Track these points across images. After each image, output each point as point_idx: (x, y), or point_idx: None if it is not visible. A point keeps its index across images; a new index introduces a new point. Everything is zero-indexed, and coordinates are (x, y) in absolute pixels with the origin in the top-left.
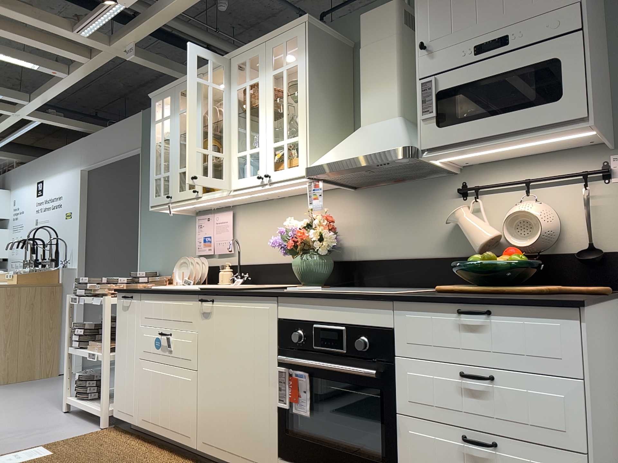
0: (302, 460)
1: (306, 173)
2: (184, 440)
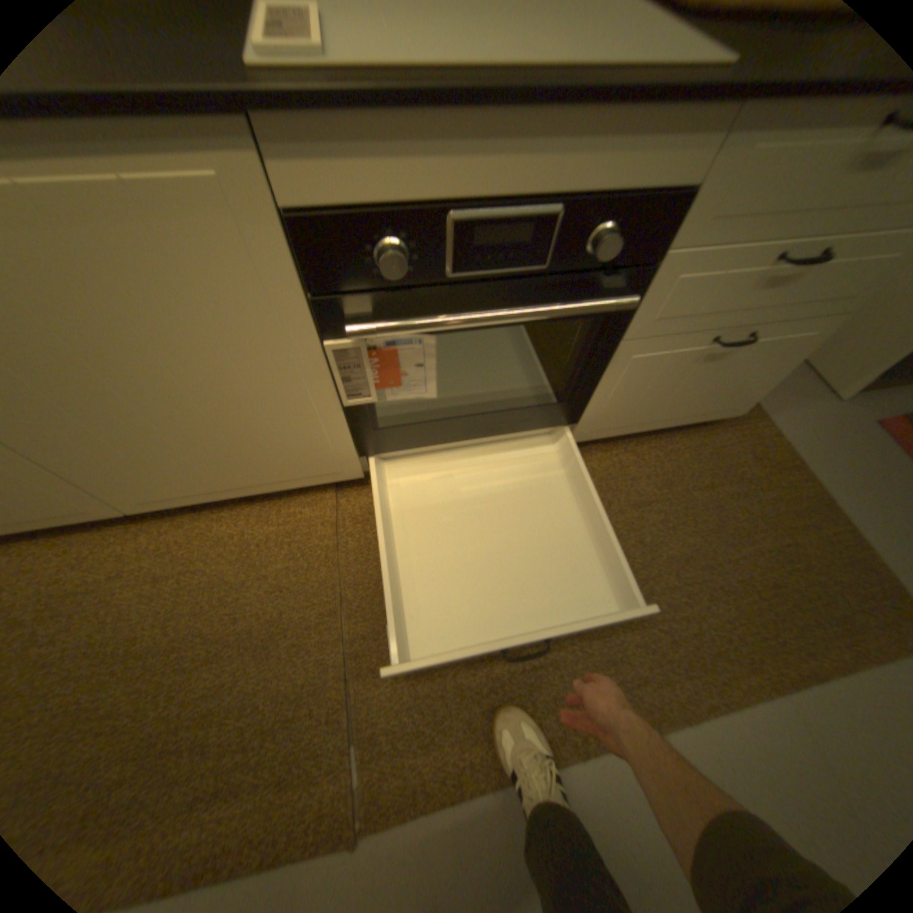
0: (415, 443)
1: None
2: (74, 518)
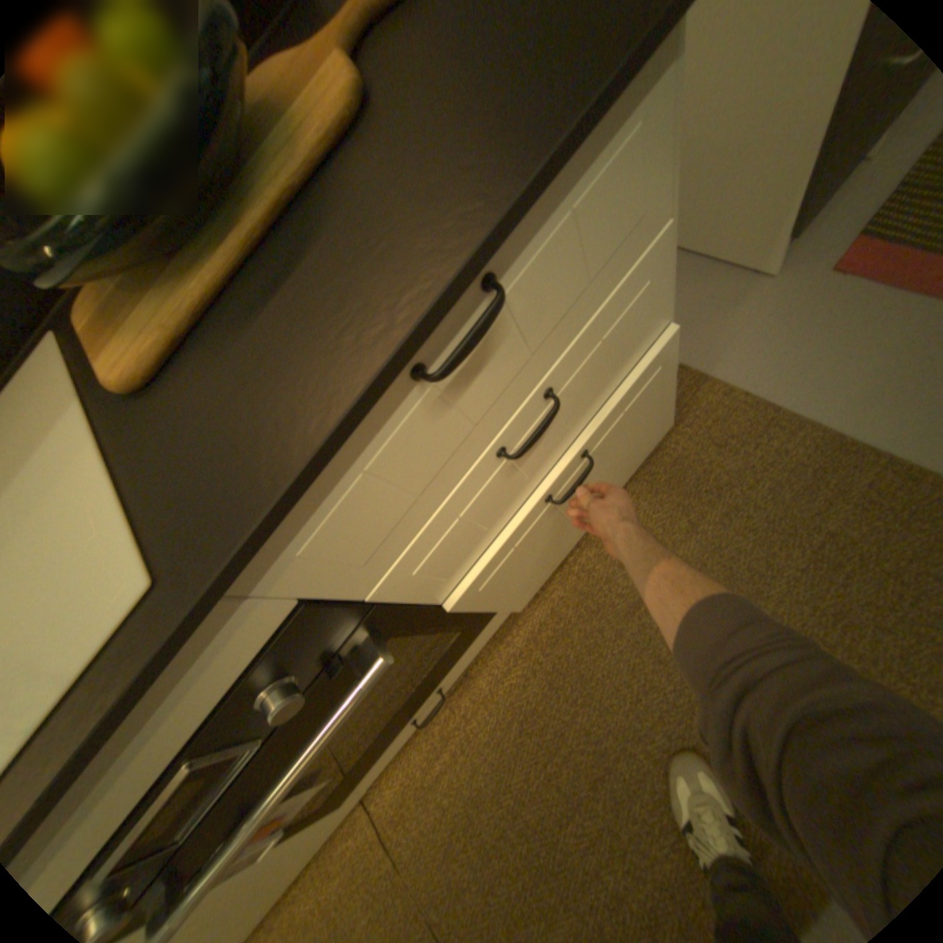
0: (368, 764)
1: None
2: None
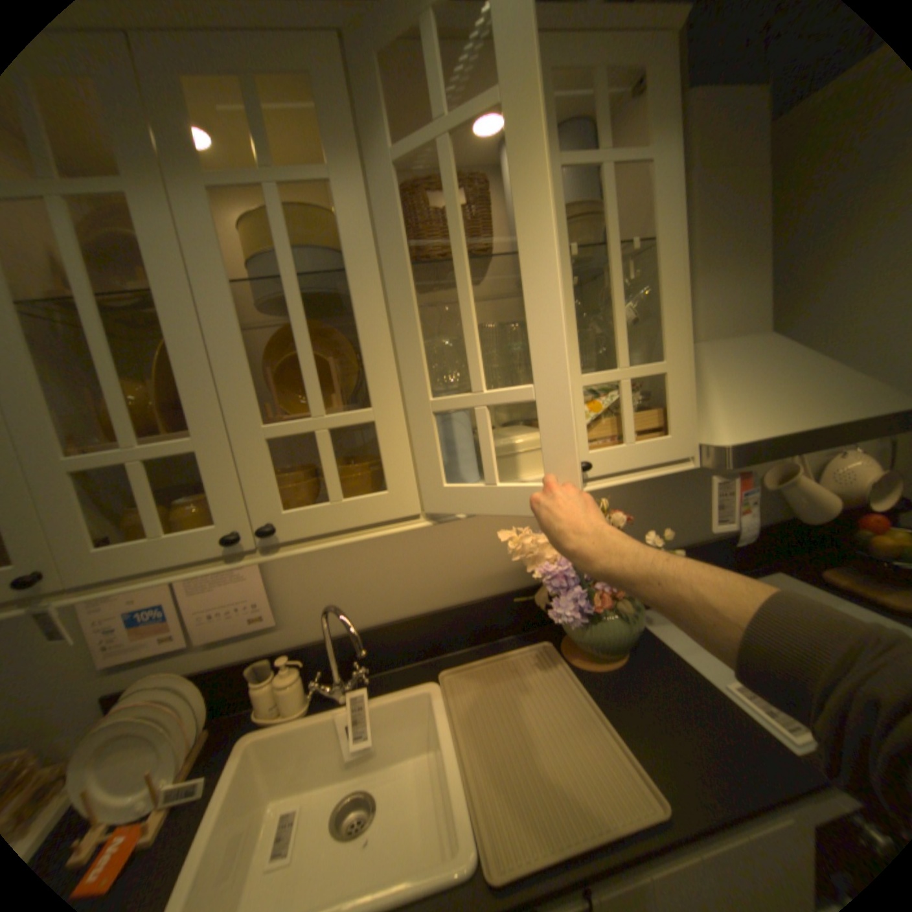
0: None
1: (731, 461)
2: None
